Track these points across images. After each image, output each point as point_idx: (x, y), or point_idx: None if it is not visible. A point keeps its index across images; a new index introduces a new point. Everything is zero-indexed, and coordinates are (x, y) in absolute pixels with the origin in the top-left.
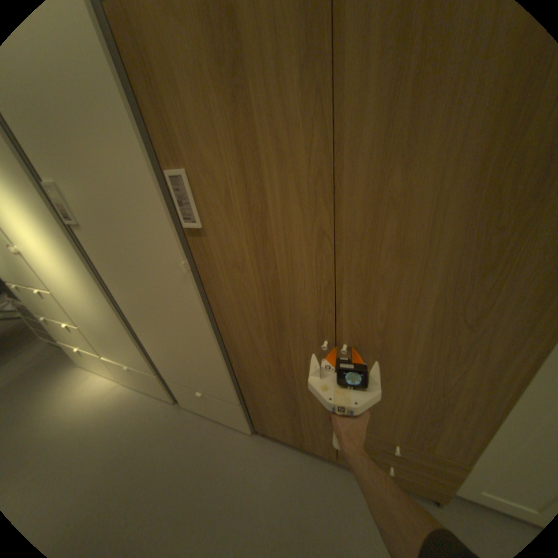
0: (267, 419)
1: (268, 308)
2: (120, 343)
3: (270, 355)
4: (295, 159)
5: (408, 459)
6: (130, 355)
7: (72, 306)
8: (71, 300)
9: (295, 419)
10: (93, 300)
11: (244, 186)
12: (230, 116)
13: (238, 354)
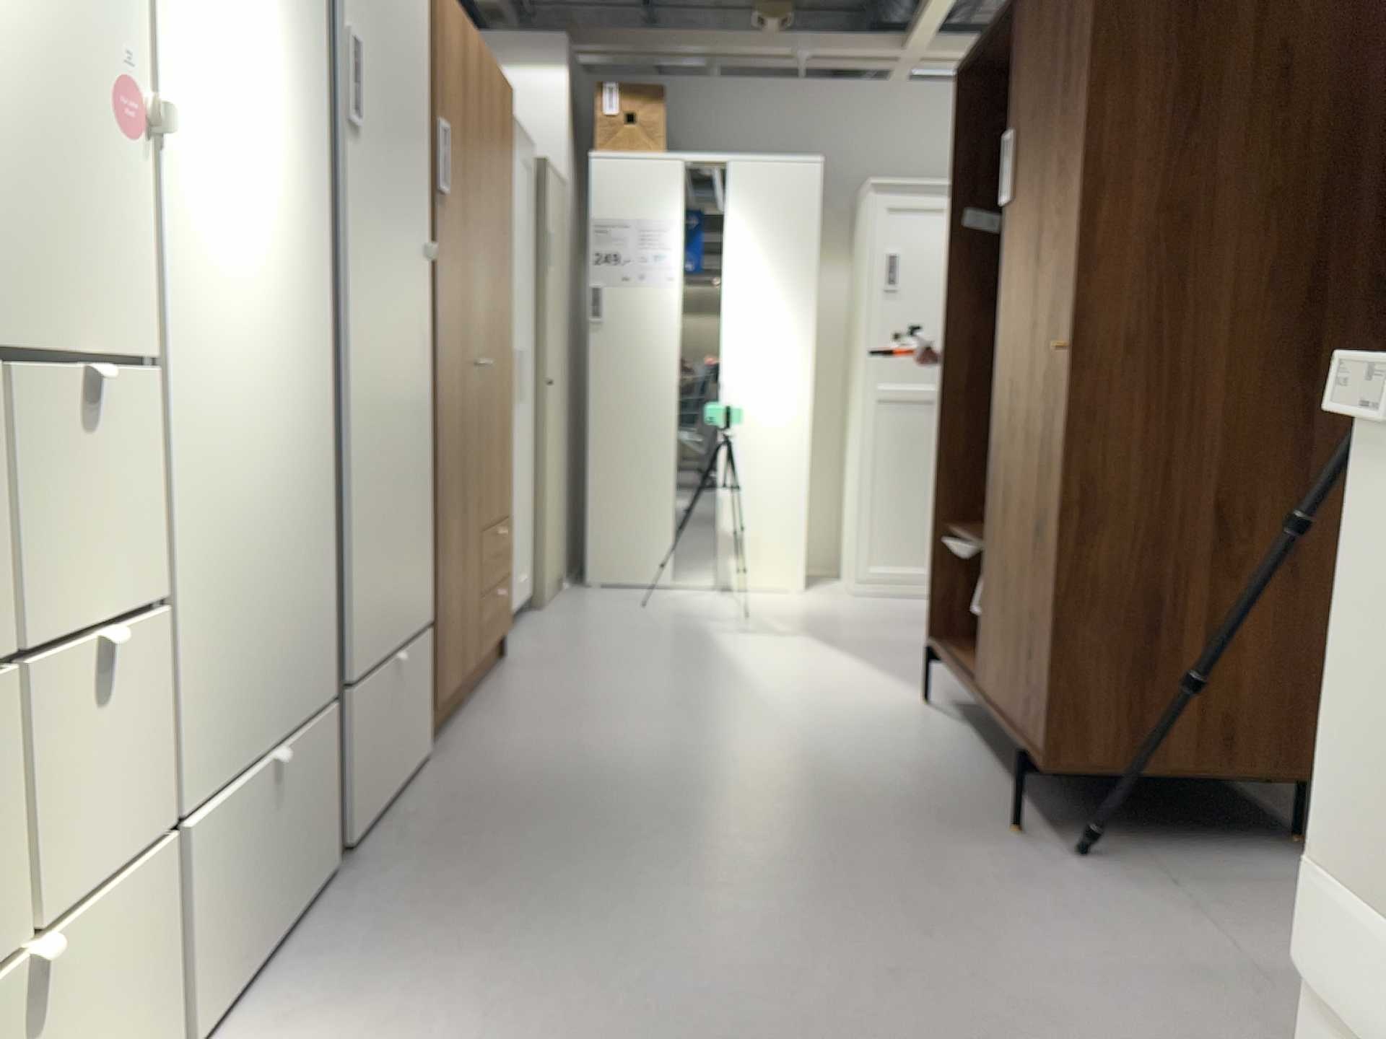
0: (447, 624)
1: (461, 318)
2: (294, 575)
3: (457, 412)
4: (474, 156)
5: (500, 550)
6: (302, 630)
7: (212, 428)
8: (223, 391)
9: (463, 575)
10: (297, 361)
11: (461, 163)
12: (462, 104)
13: (441, 433)
